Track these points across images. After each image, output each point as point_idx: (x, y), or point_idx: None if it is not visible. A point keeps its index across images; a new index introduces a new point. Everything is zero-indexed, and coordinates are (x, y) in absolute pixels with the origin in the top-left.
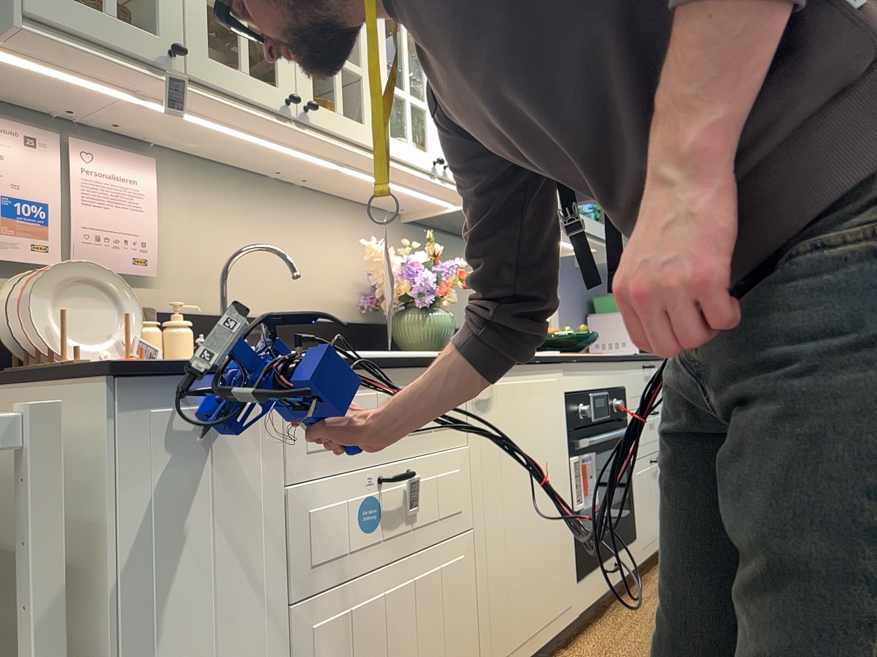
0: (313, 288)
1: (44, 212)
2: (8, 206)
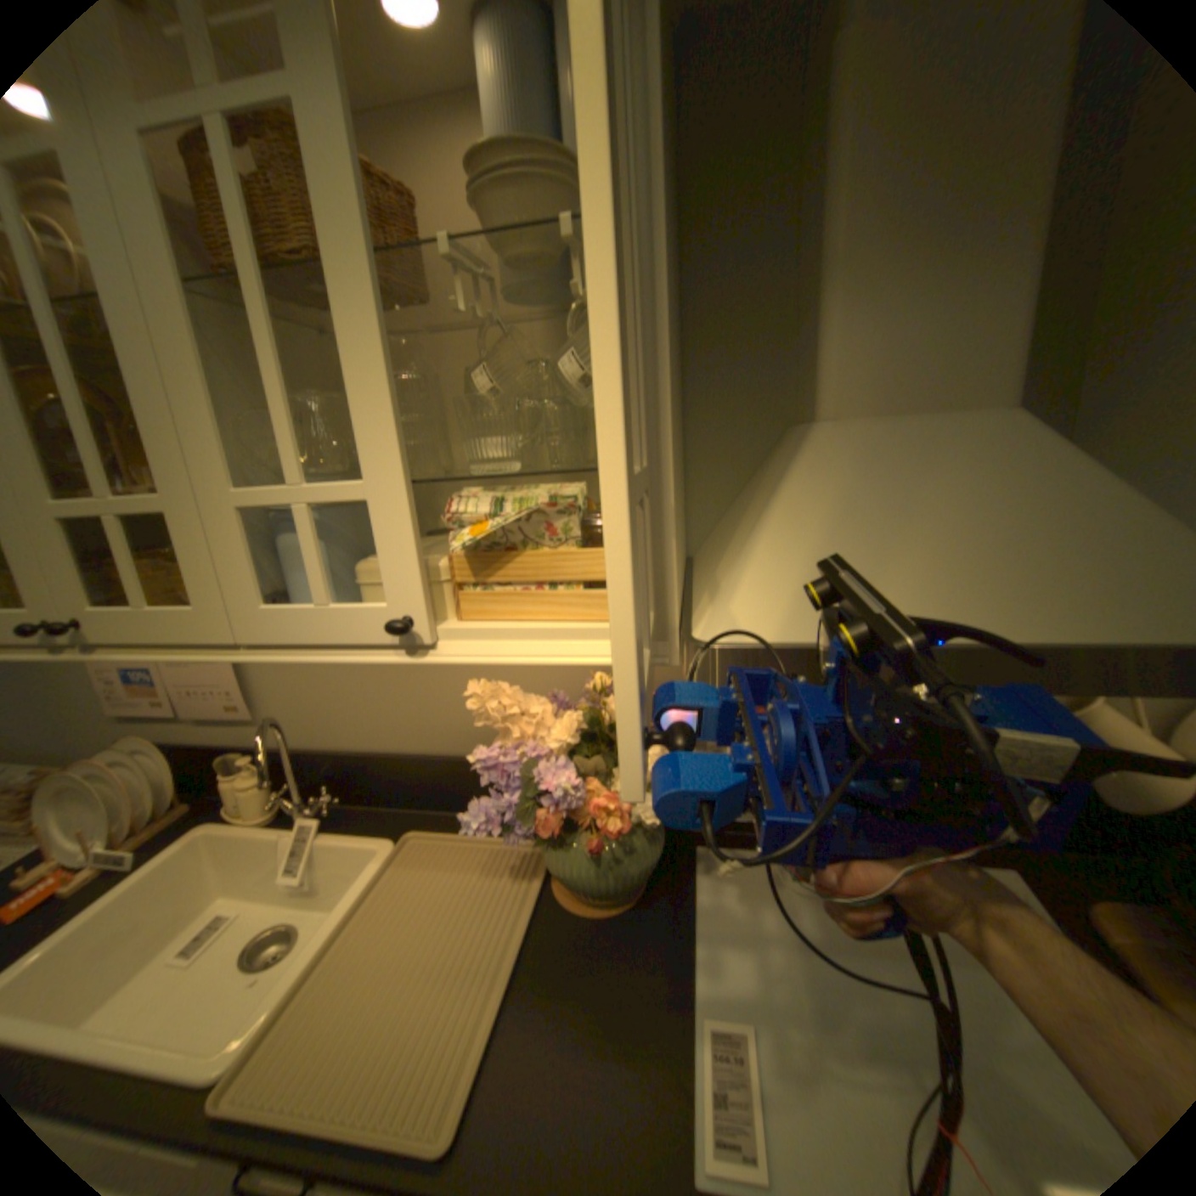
0: (465, 715)
1: (148, 675)
2: (124, 676)
